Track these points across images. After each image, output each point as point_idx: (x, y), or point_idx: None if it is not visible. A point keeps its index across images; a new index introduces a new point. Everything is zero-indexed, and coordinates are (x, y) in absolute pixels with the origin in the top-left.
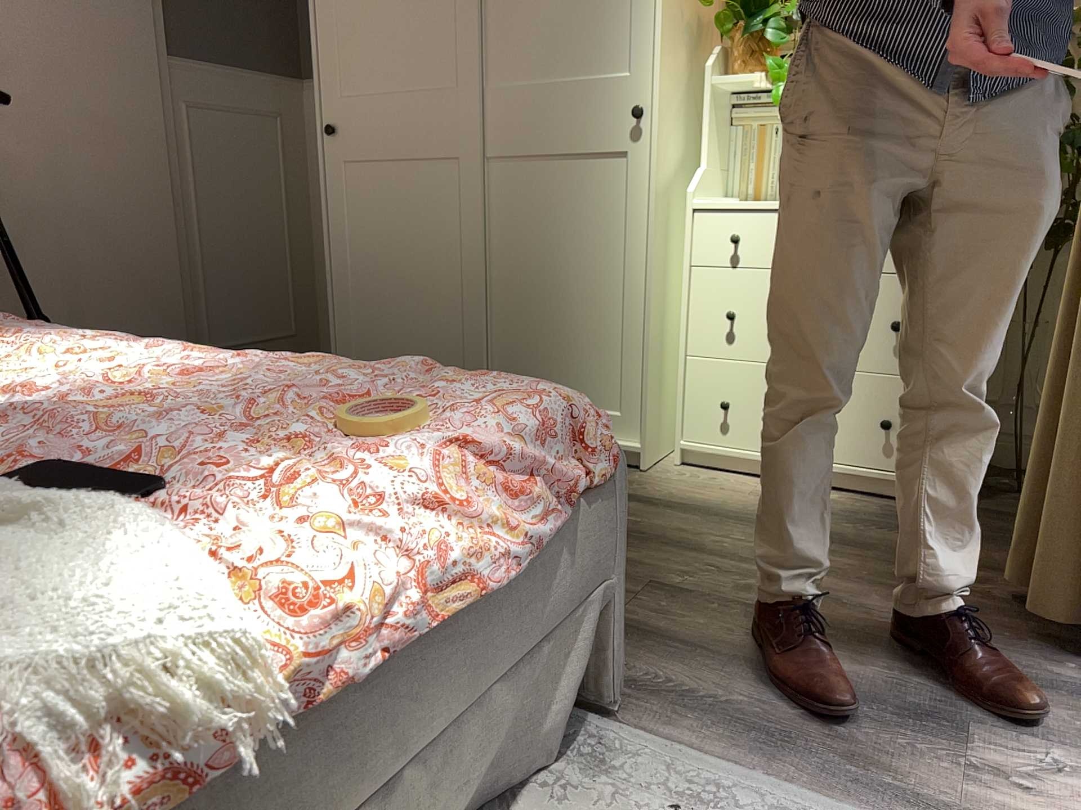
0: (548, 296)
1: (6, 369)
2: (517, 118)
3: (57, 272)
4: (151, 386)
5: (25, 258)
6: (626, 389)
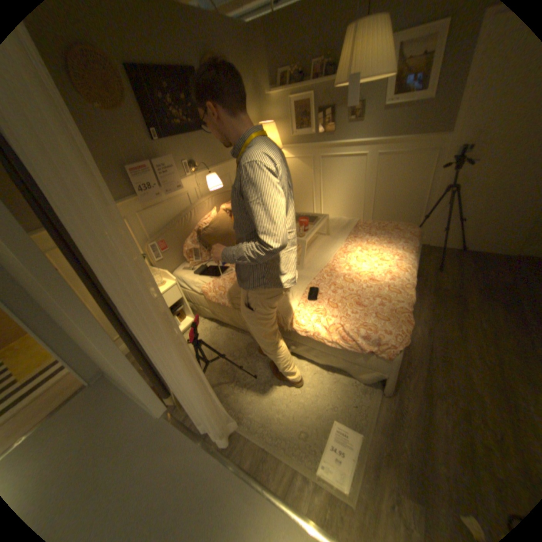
0: None
1: (370, 257)
2: None
3: (482, 205)
4: (366, 277)
5: (472, 200)
6: None
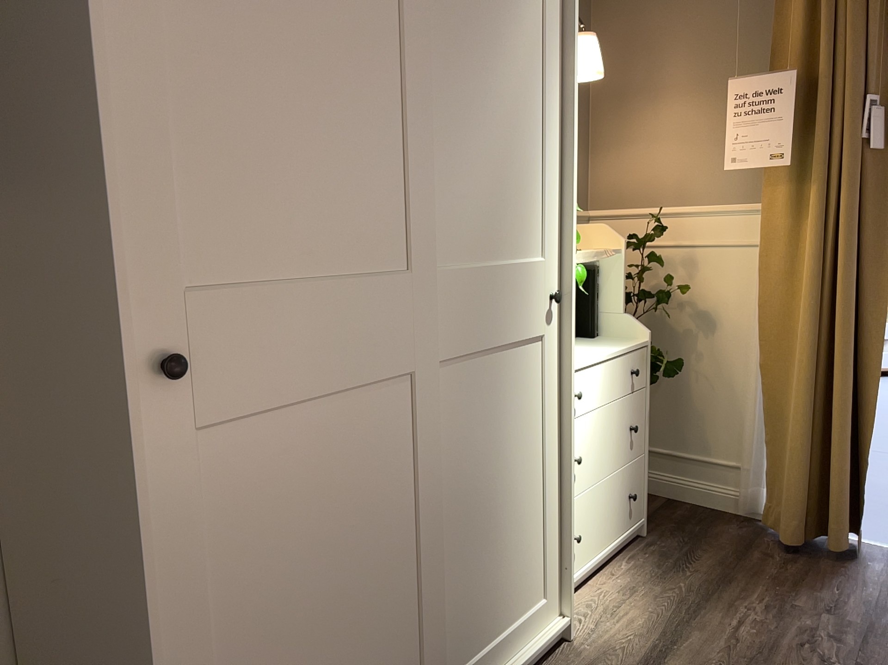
0: (490, 514)
1: None
2: (463, 307)
3: None
4: None
5: None
6: (548, 571)
